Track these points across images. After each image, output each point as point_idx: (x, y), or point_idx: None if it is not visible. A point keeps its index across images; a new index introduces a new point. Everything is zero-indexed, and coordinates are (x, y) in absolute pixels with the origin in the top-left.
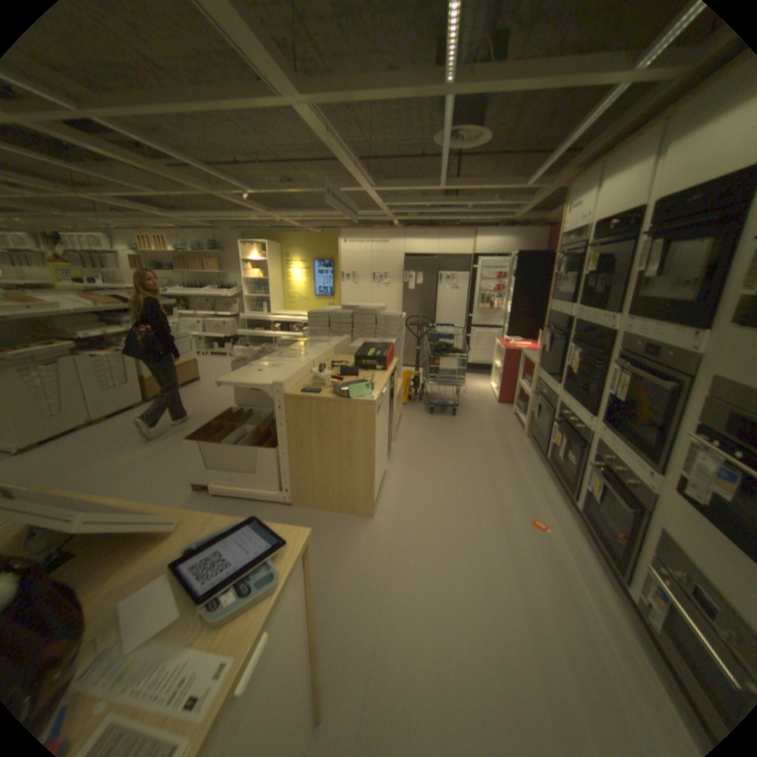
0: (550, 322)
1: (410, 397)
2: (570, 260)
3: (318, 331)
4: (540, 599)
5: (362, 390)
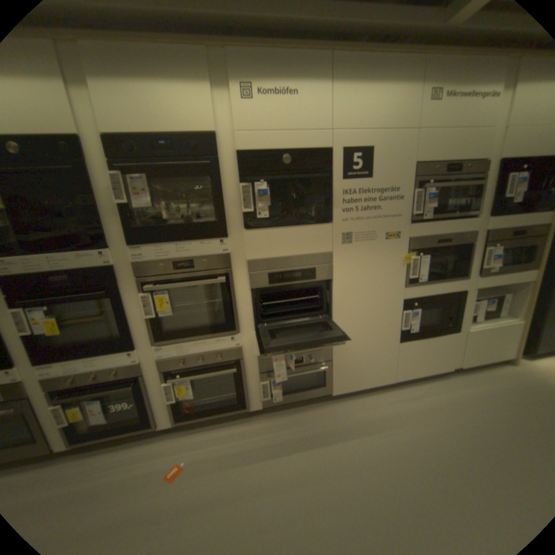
0: None
1: None
2: None
3: None
4: (264, 477)
5: None
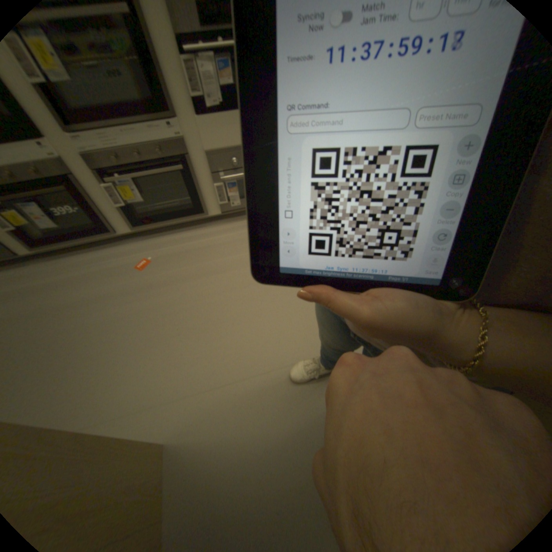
0: None
1: None
2: None
3: None
4: (224, 261)
5: None
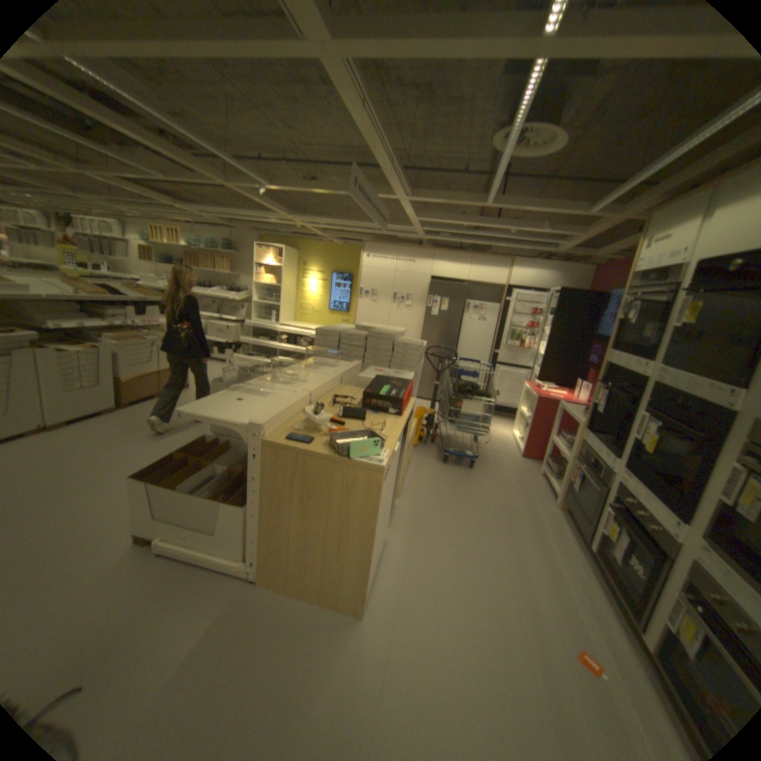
0: (607, 376)
1: (421, 437)
2: (645, 306)
3: (325, 352)
4: None
5: (368, 444)
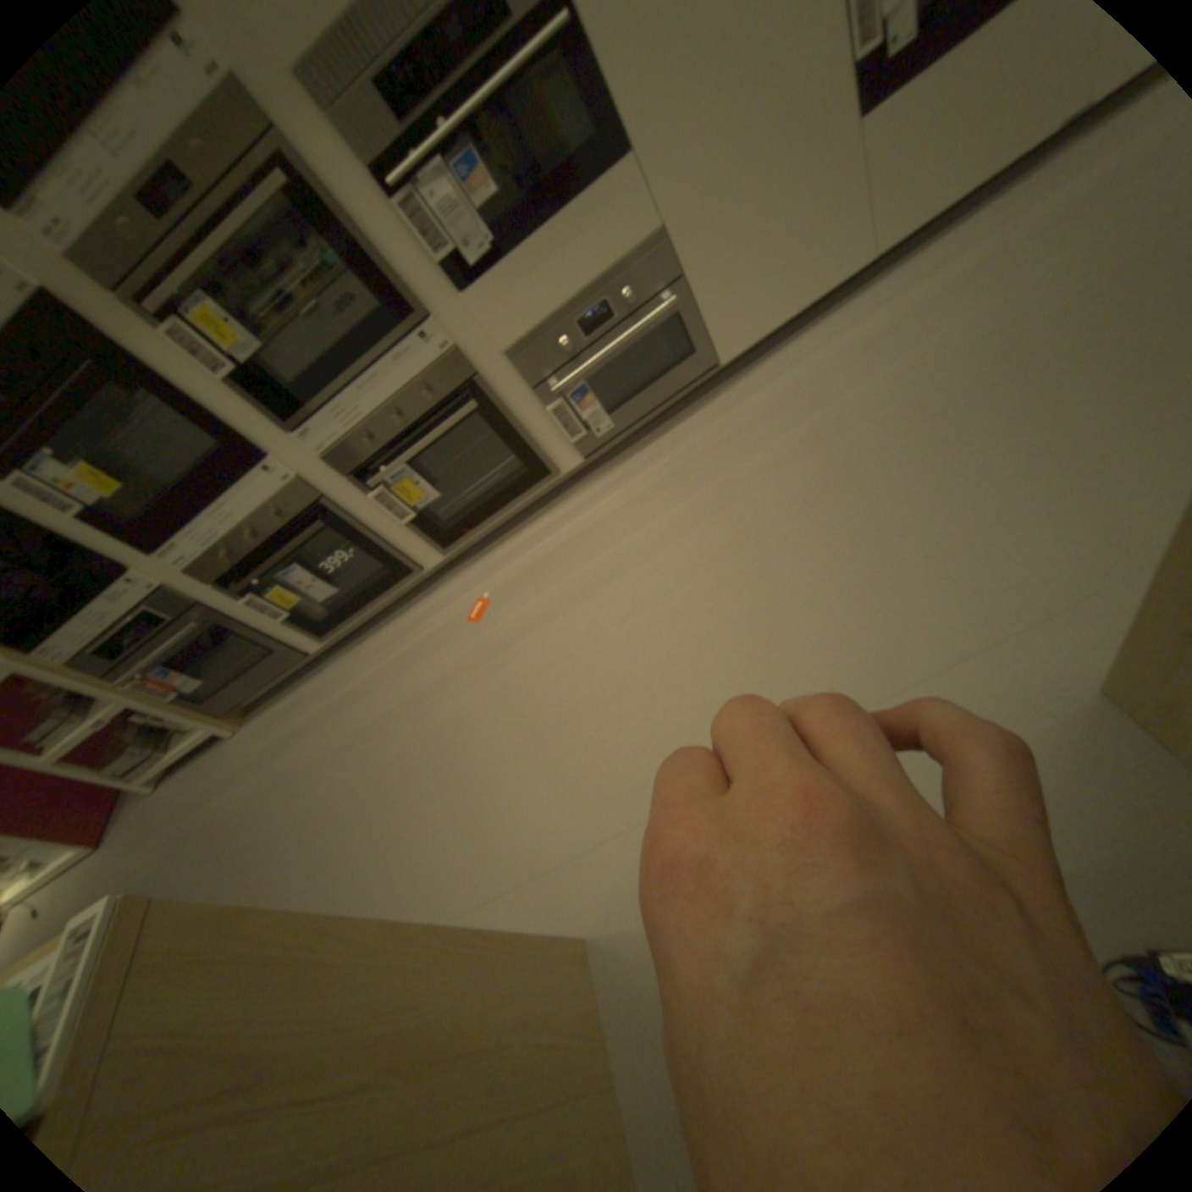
0: None
1: None
2: None
3: None
4: (619, 553)
5: None
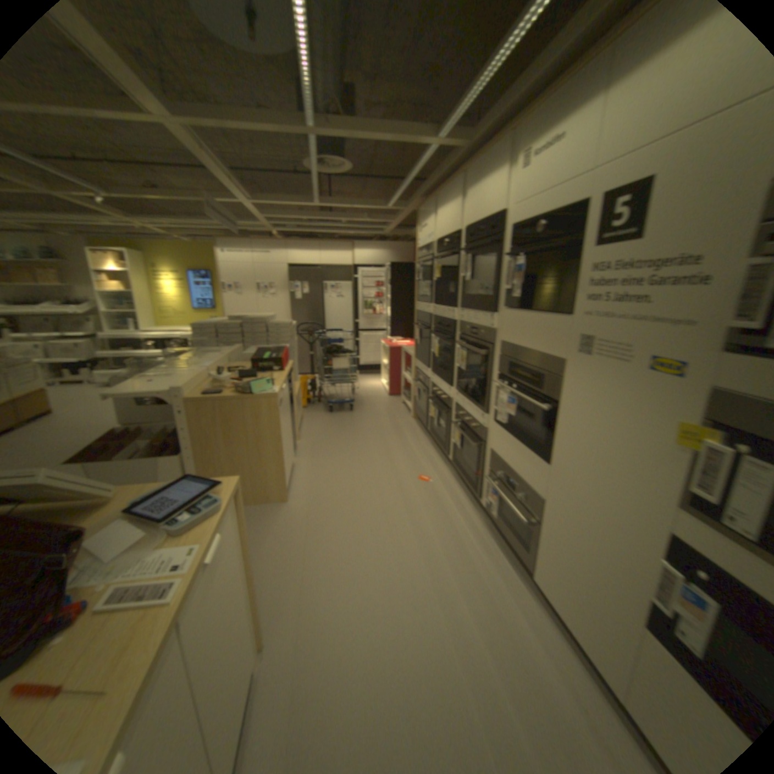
0: (416, 320)
1: (308, 401)
2: (424, 270)
3: (204, 342)
4: (424, 524)
5: (261, 387)
